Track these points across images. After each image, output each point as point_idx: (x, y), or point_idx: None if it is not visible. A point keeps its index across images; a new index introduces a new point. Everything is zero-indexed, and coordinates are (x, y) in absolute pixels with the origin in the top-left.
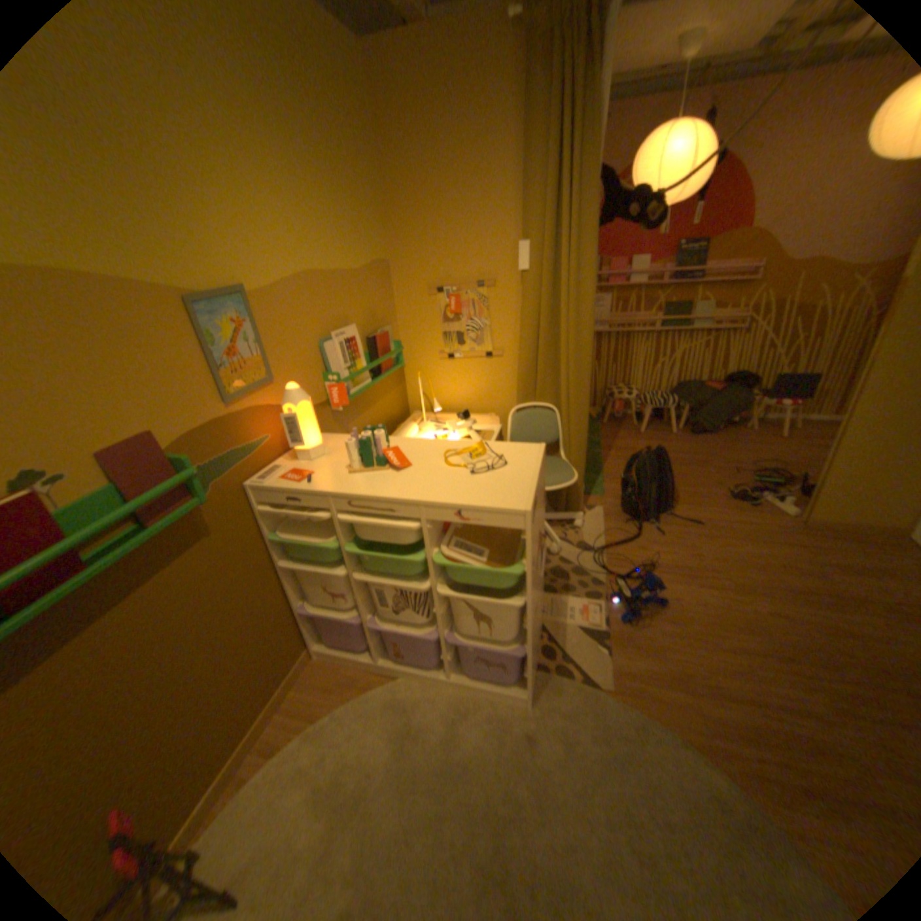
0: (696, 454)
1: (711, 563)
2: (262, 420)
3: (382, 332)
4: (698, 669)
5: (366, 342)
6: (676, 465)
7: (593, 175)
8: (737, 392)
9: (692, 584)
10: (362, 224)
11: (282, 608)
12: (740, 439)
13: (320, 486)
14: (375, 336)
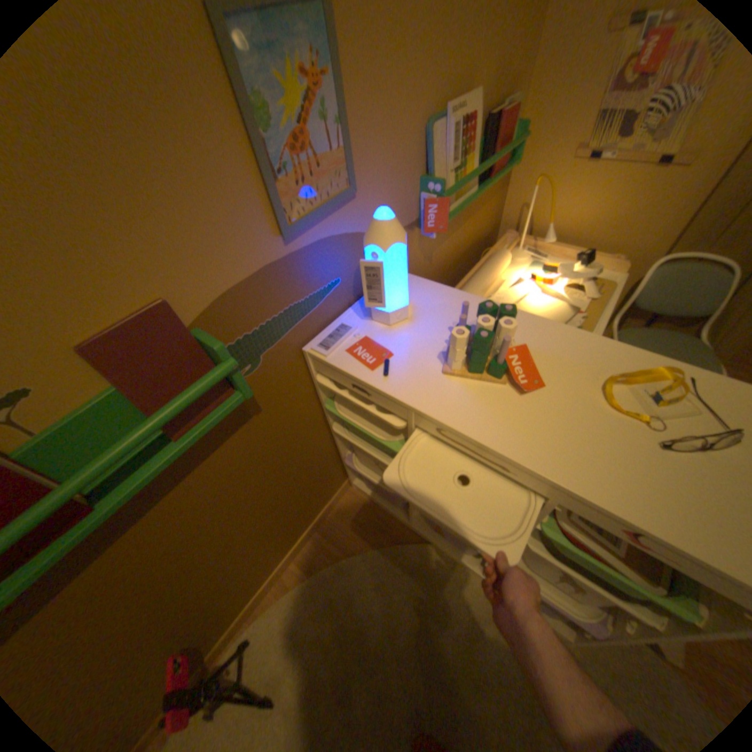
0: None
1: None
2: (334, 256)
3: (512, 102)
4: None
5: (486, 120)
6: None
7: None
8: None
9: None
10: None
11: (332, 455)
12: None
13: (402, 387)
14: (502, 110)
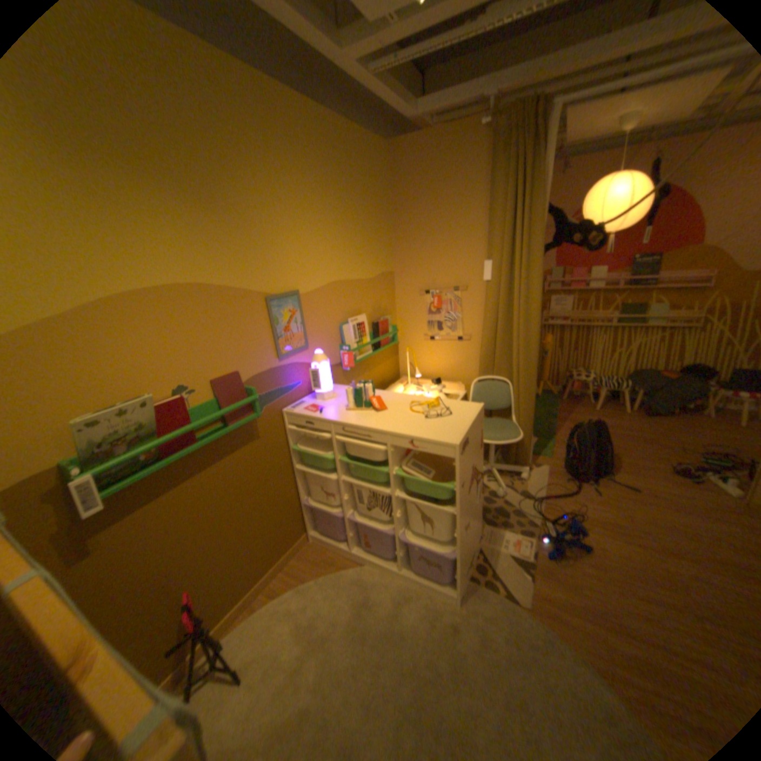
0: (647, 433)
1: (642, 525)
2: (298, 372)
3: (383, 319)
4: (611, 608)
5: (371, 326)
6: (625, 440)
7: (539, 217)
8: (693, 382)
9: (620, 540)
10: (377, 250)
11: (294, 499)
12: (695, 424)
13: (327, 416)
14: (378, 322)
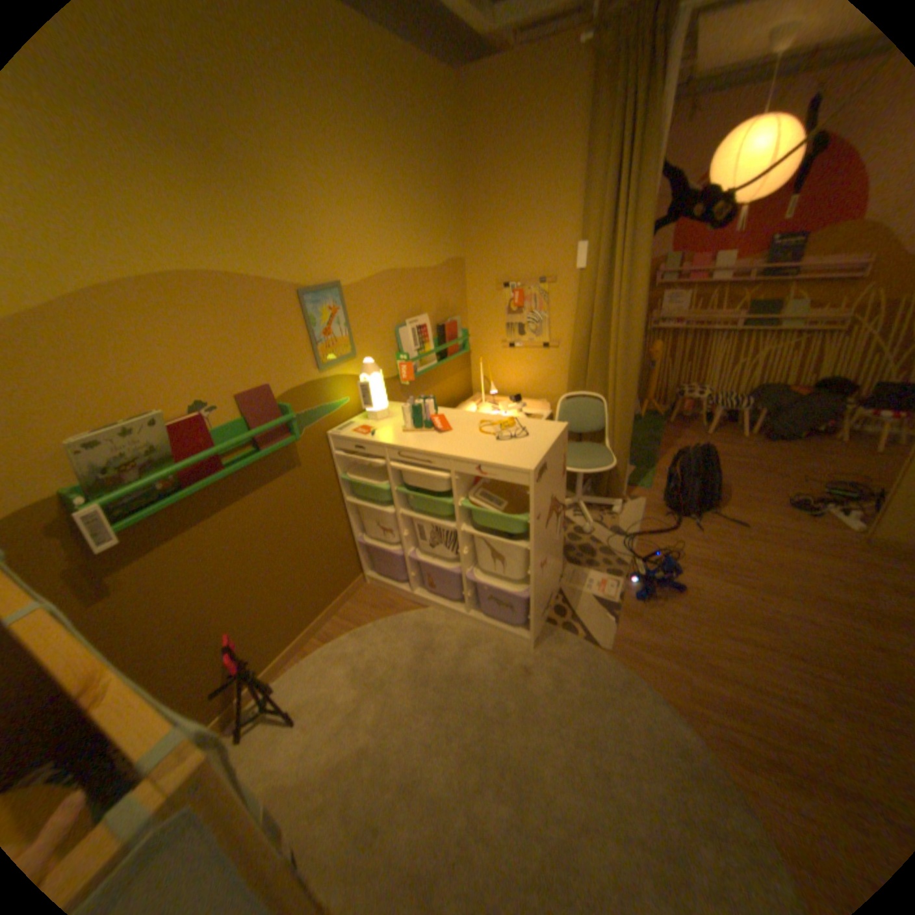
0: (765, 459)
1: (745, 563)
2: (344, 386)
3: (451, 321)
4: (699, 648)
5: (436, 330)
6: (738, 469)
7: (650, 180)
8: (827, 399)
9: (718, 578)
10: (442, 228)
11: (347, 536)
12: (823, 449)
13: (380, 439)
14: (444, 325)
